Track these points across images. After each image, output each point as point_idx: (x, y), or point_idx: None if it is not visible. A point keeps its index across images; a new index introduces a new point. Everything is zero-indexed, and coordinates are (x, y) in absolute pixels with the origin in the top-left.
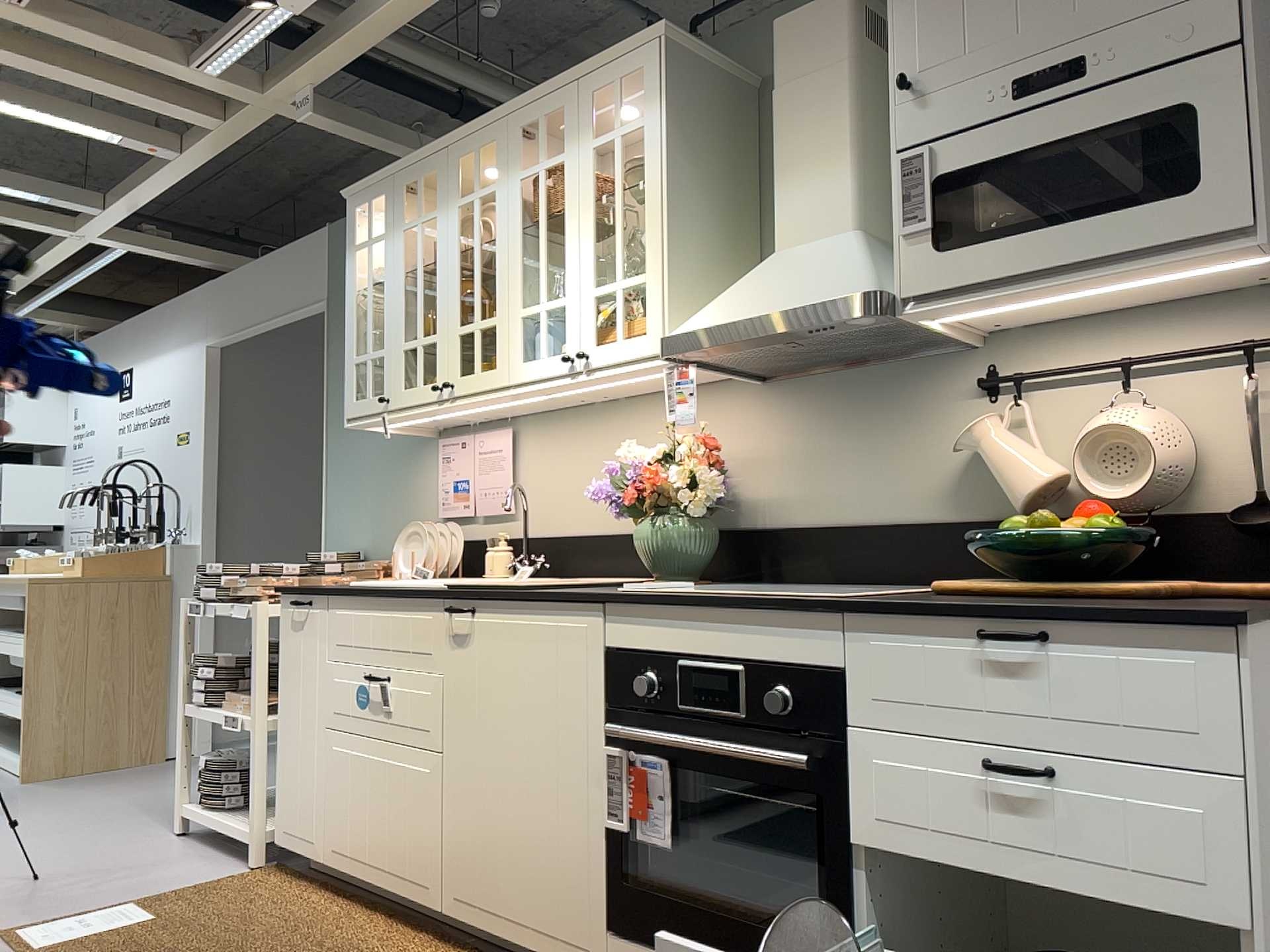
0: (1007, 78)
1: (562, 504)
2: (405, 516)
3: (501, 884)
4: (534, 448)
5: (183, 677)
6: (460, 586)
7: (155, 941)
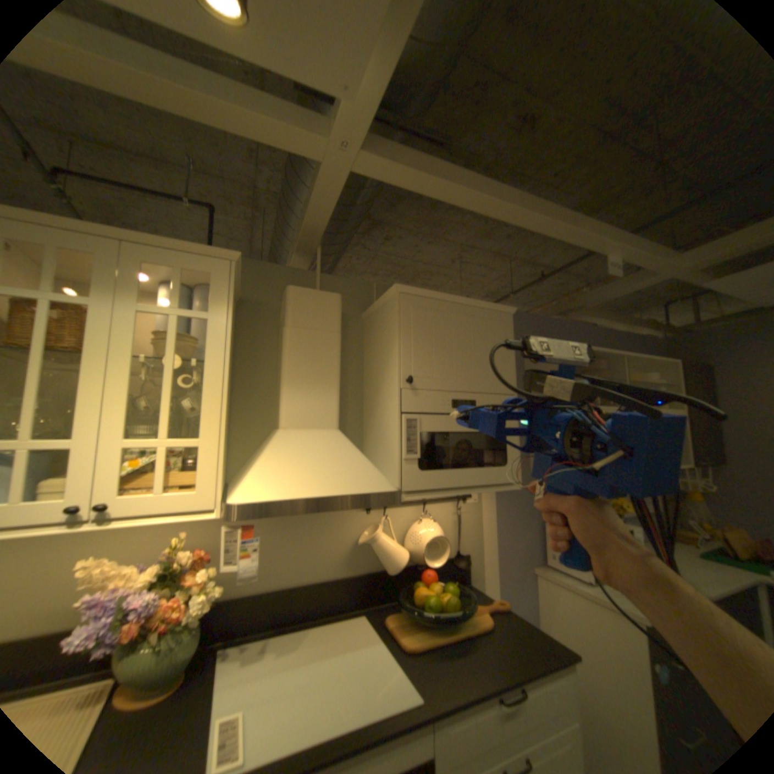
0: (451, 397)
1: None
2: None
3: None
4: None
5: None
6: None
7: None
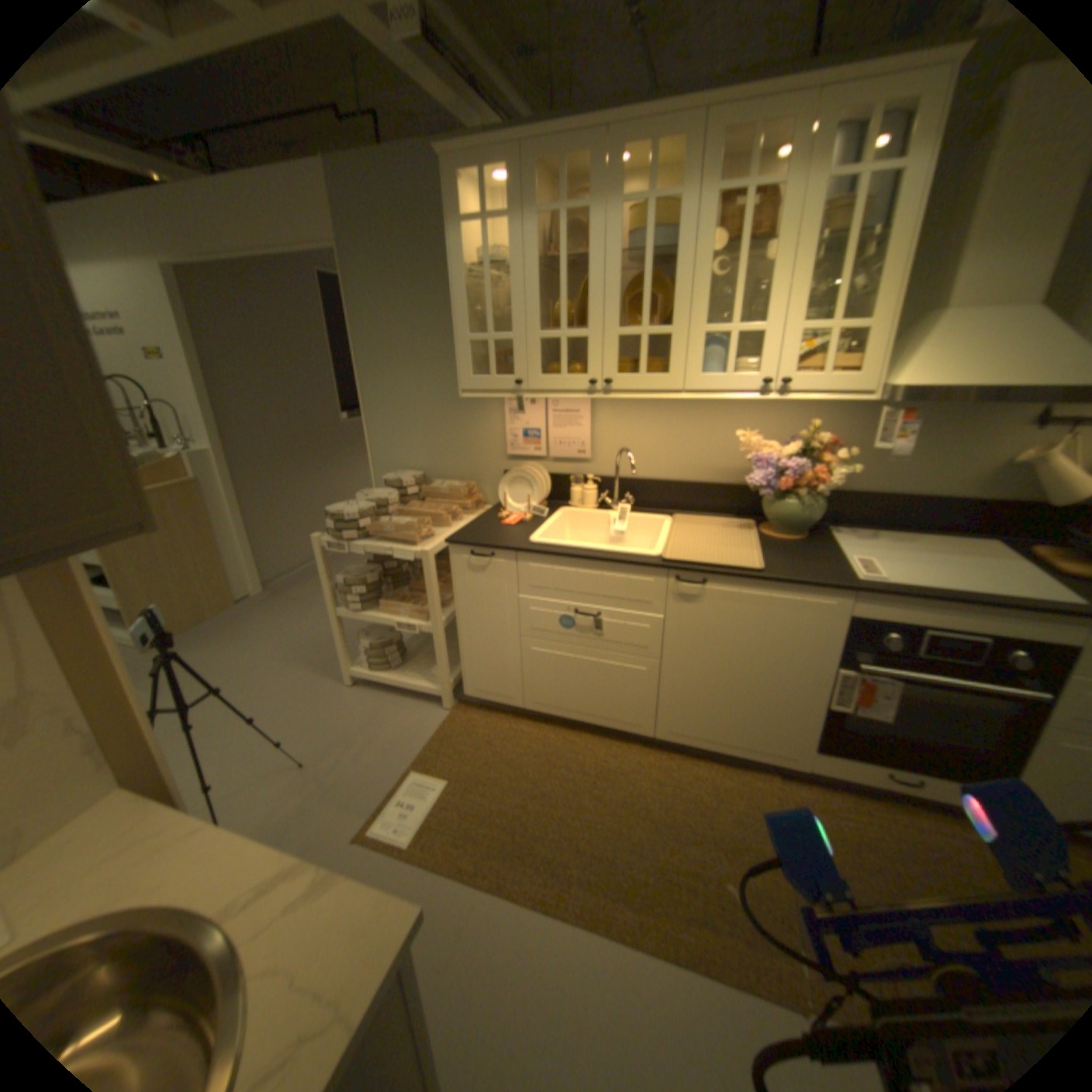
0: None
1: (639, 459)
2: (465, 451)
3: (719, 731)
4: (611, 414)
5: (328, 595)
6: (668, 557)
7: (480, 810)
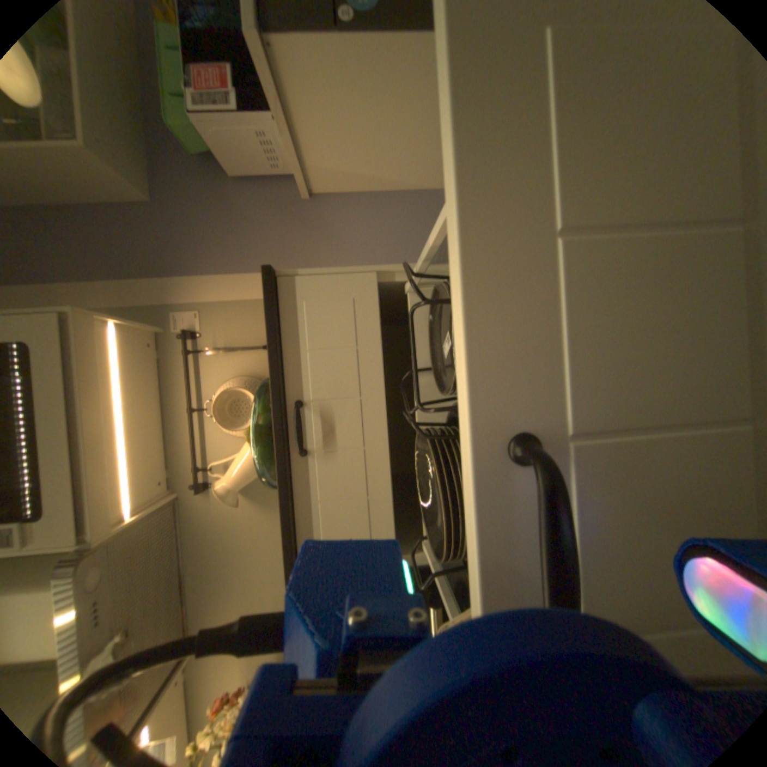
0: None
1: None
2: None
3: None
4: None
5: None
6: None
7: None
